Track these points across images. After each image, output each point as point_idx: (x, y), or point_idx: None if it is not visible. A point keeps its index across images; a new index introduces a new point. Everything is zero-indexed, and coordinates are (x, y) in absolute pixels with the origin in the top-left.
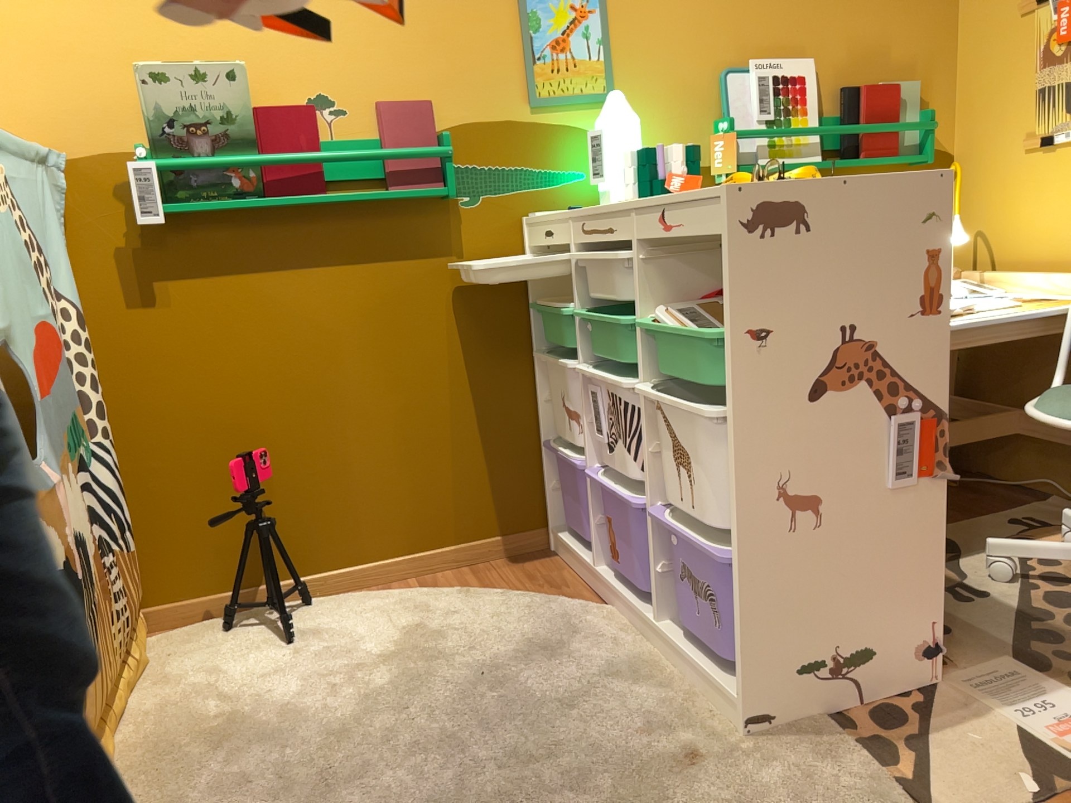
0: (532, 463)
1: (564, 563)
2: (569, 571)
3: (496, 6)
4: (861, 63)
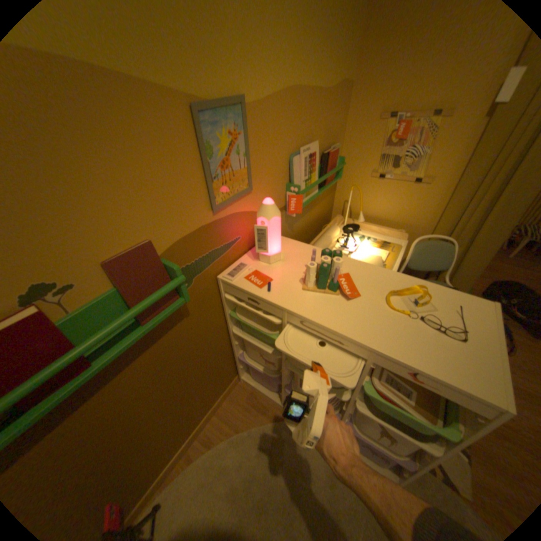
0: (231, 363)
1: (254, 392)
2: (260, 396)
3: (181, 140)
4: (327, 136)
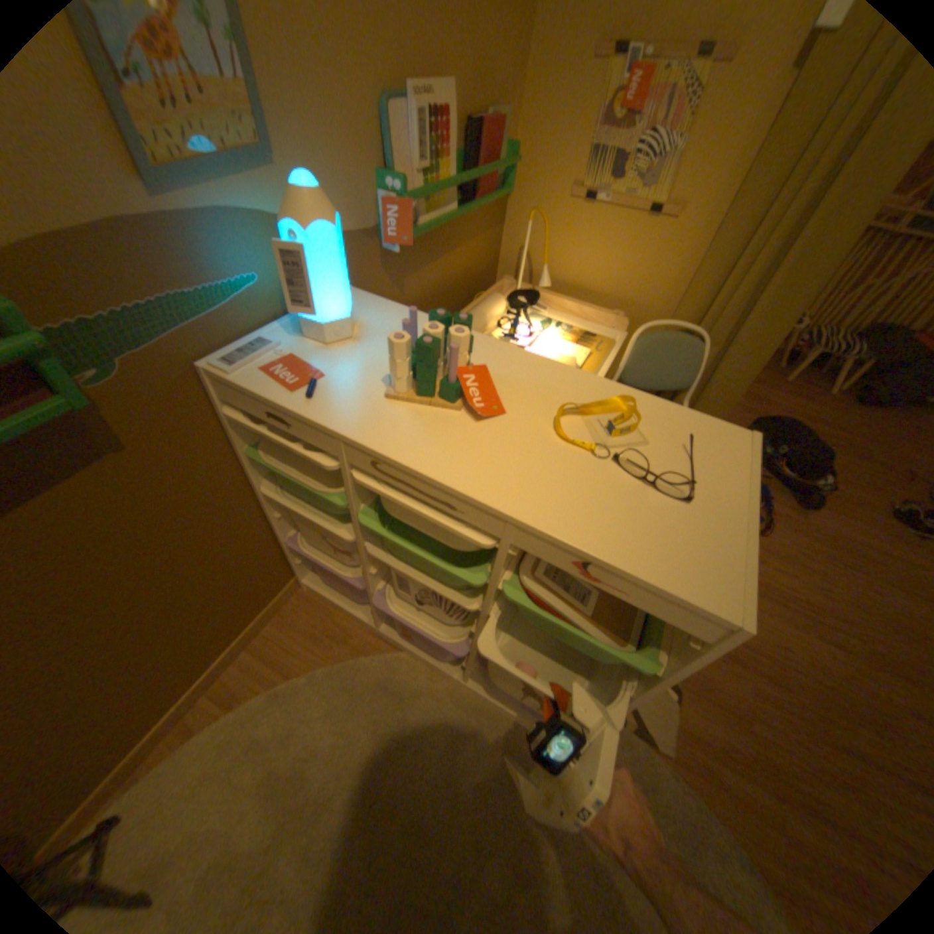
0: (273, 555)
1: (328, 606)
2: (338, 614)
3: None
4: (479, 79)
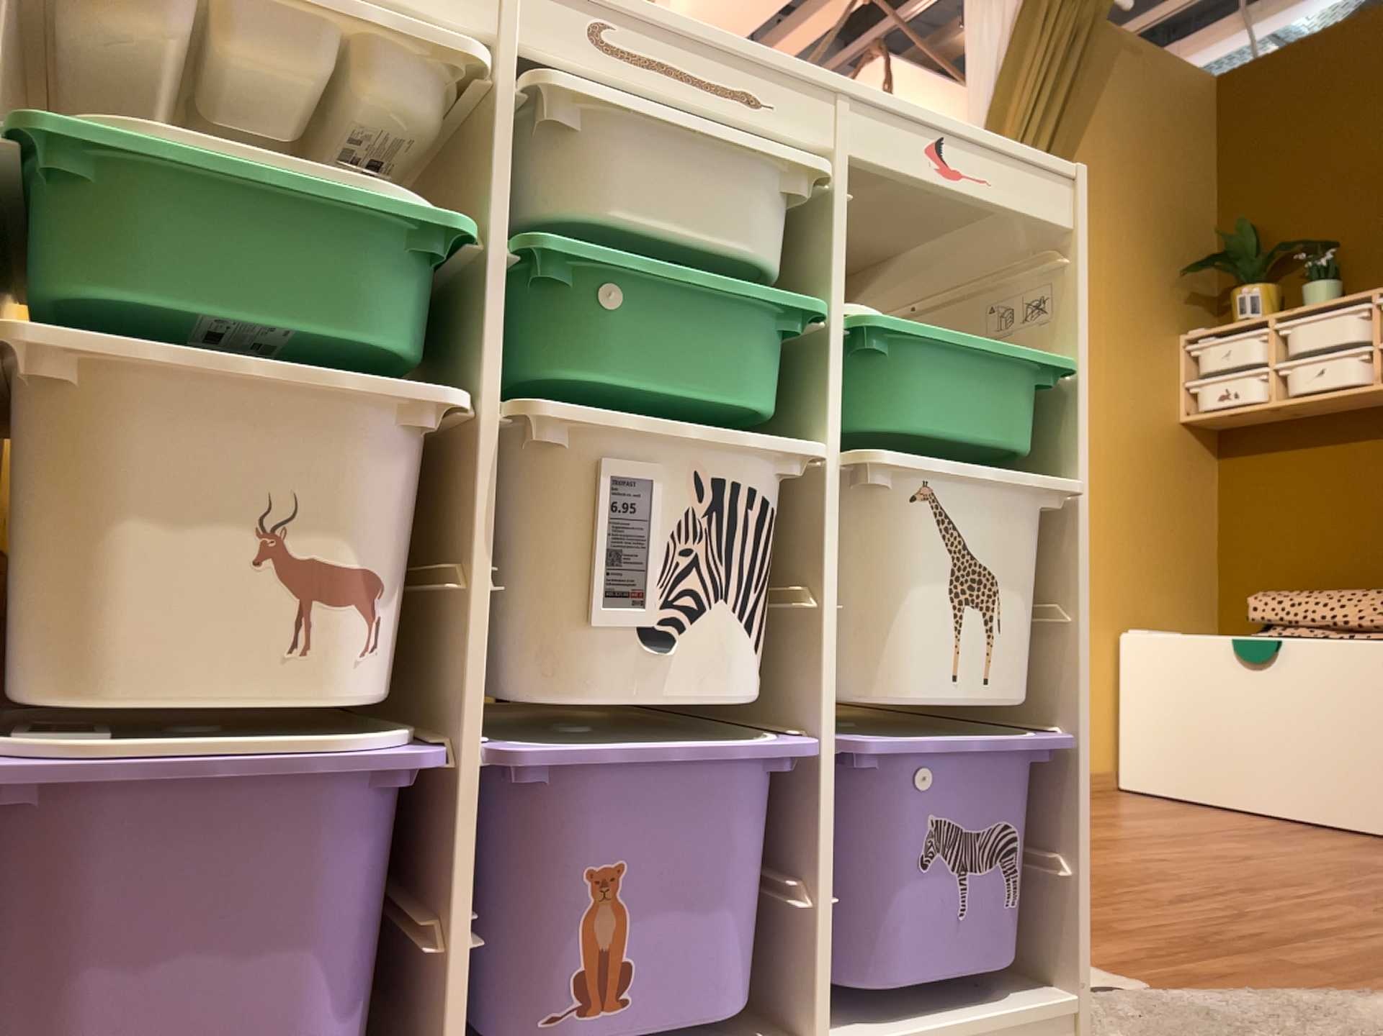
0: None
1: None
2: None
3: None
4: None
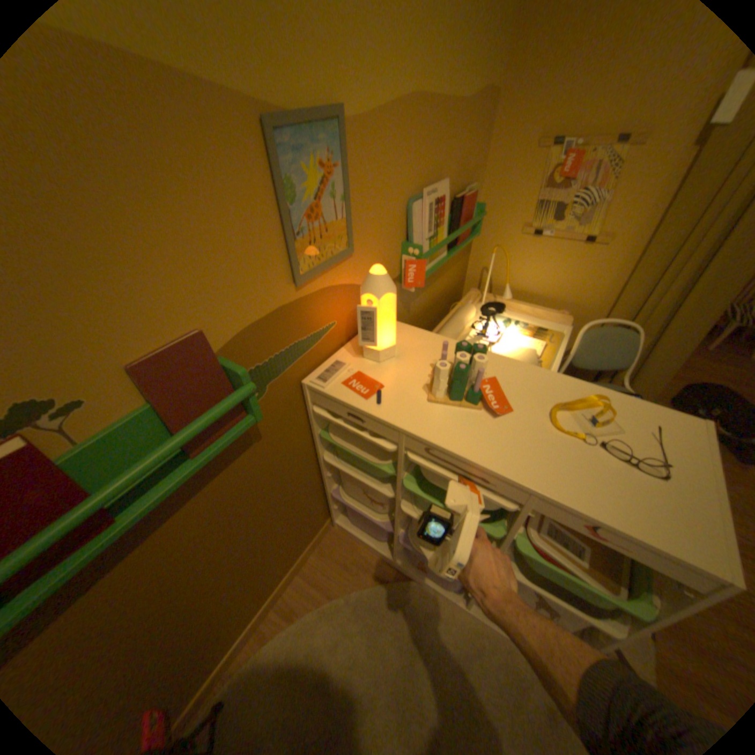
0: (320, 502)
1: (354, 541)
2: (362, 548)
3: (246, 173)
4: (461, 172)
